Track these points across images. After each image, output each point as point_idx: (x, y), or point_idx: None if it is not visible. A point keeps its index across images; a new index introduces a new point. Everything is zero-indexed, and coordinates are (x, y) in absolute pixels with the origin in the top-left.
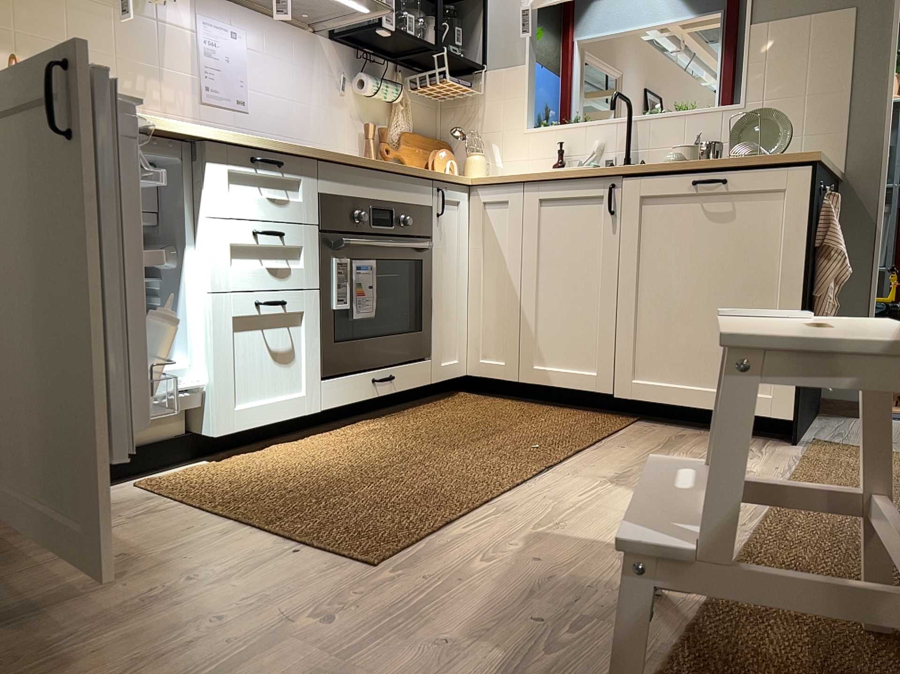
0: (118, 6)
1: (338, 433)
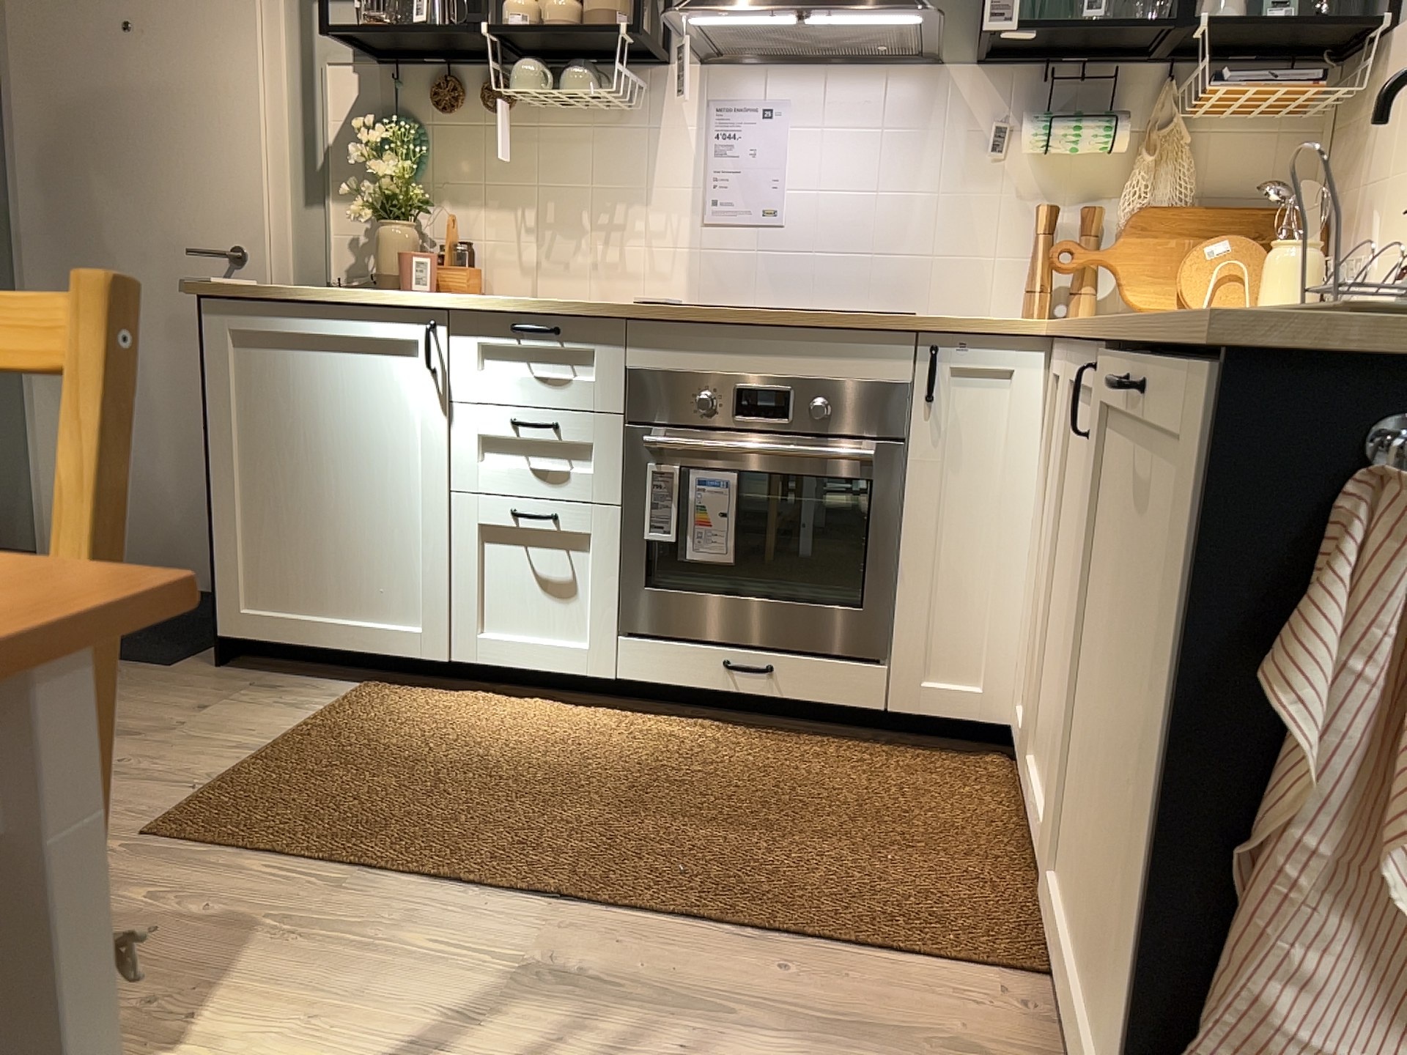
0: (595, 124)
1: (648, 721)
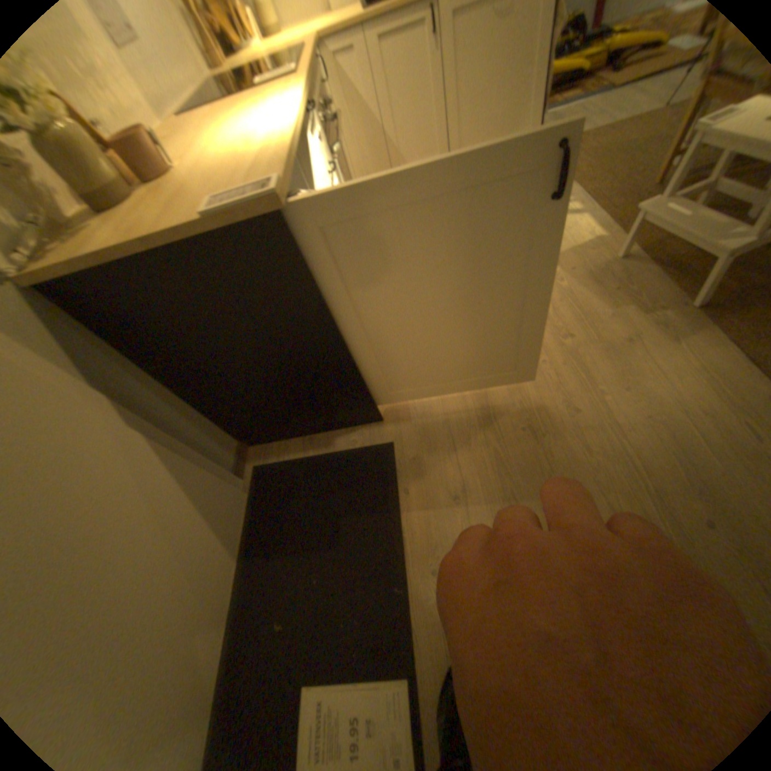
0: None
1: None
